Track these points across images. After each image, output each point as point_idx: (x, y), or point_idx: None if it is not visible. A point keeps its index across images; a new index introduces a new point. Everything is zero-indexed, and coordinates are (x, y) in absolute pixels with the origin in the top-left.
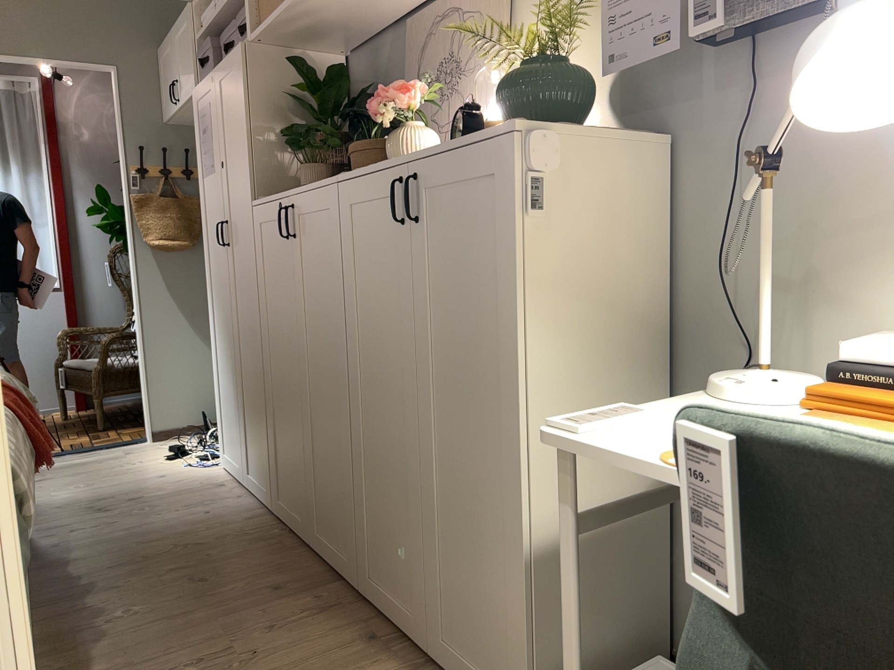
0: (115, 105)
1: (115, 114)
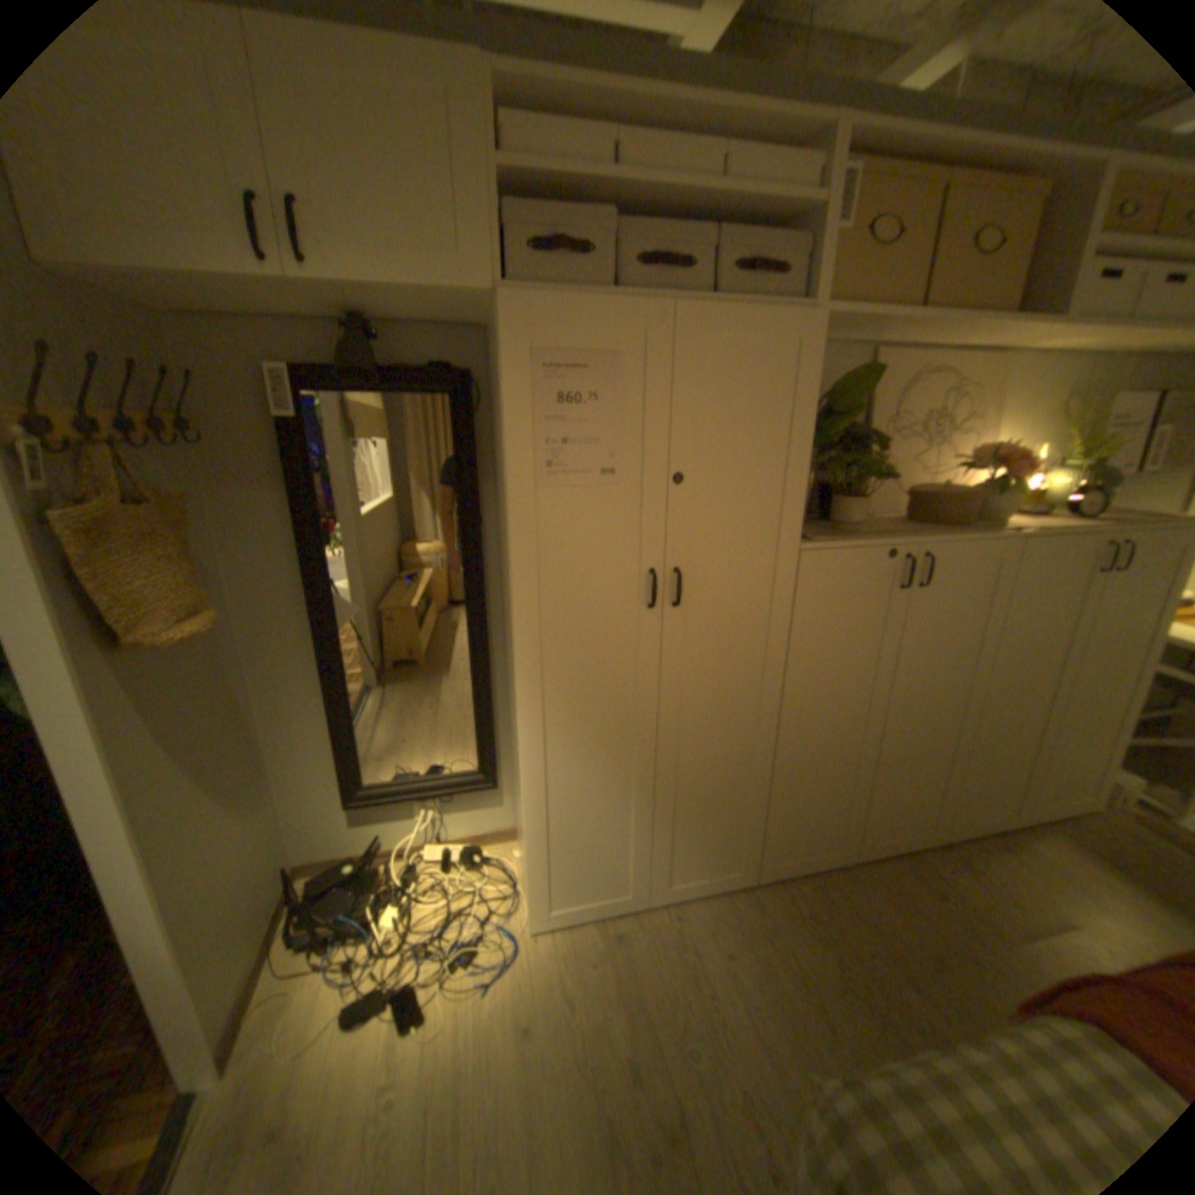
0: None
1: None
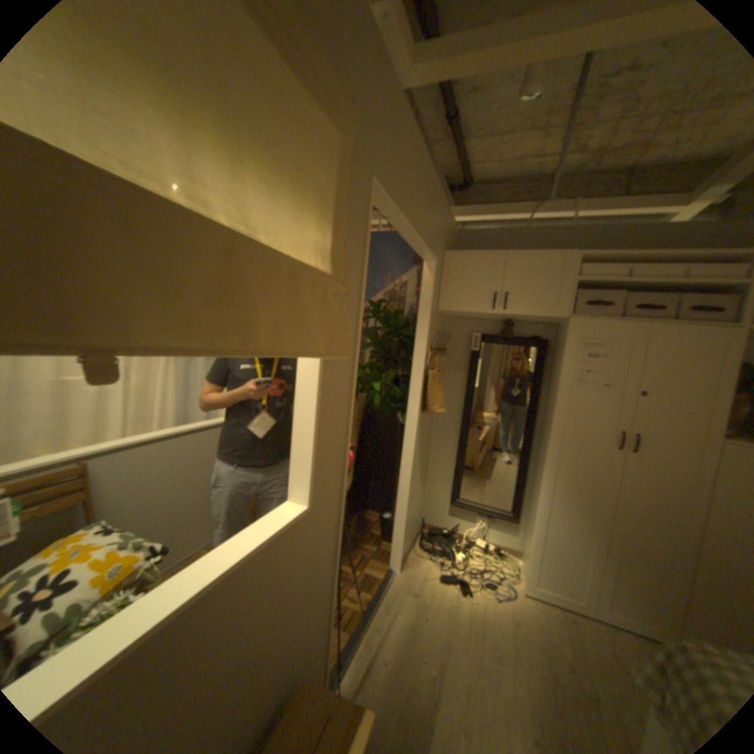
0: (427, 292)
1: (426, 300)
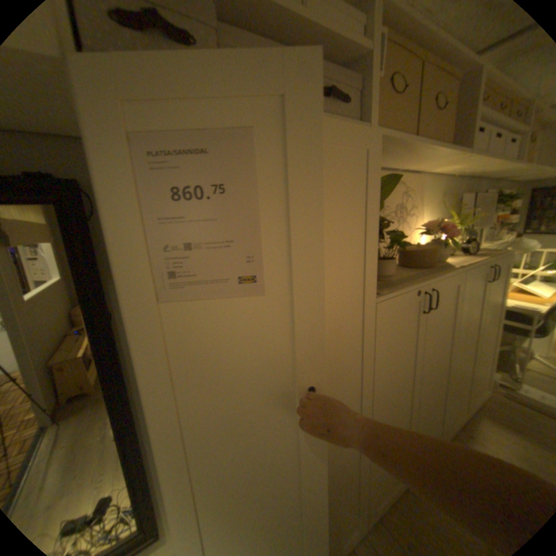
0: None
1: None
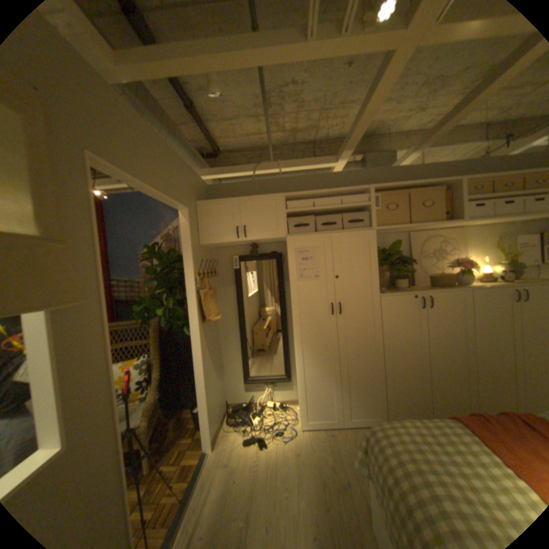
0: (185, 232)
1: (185, 238)
